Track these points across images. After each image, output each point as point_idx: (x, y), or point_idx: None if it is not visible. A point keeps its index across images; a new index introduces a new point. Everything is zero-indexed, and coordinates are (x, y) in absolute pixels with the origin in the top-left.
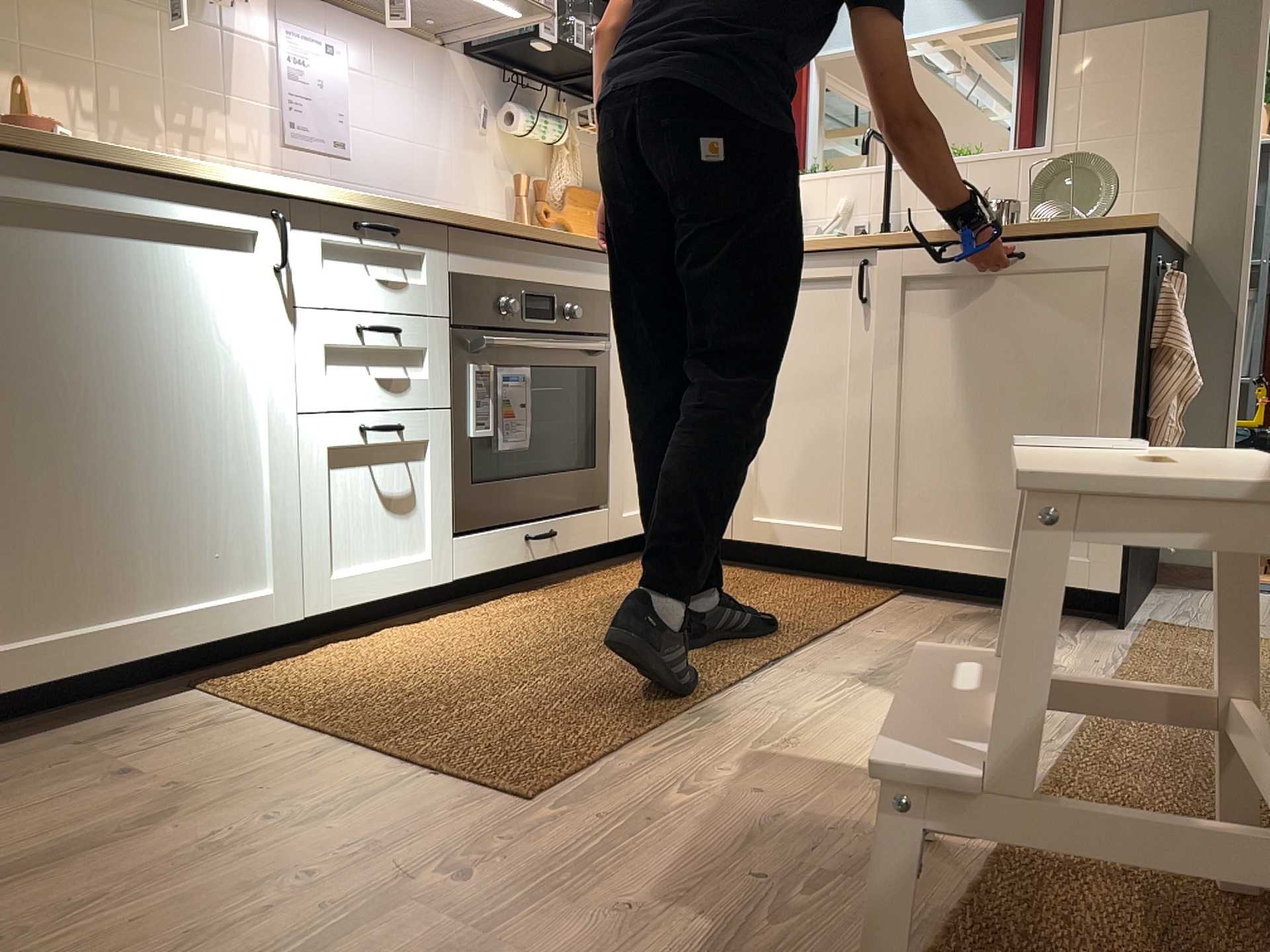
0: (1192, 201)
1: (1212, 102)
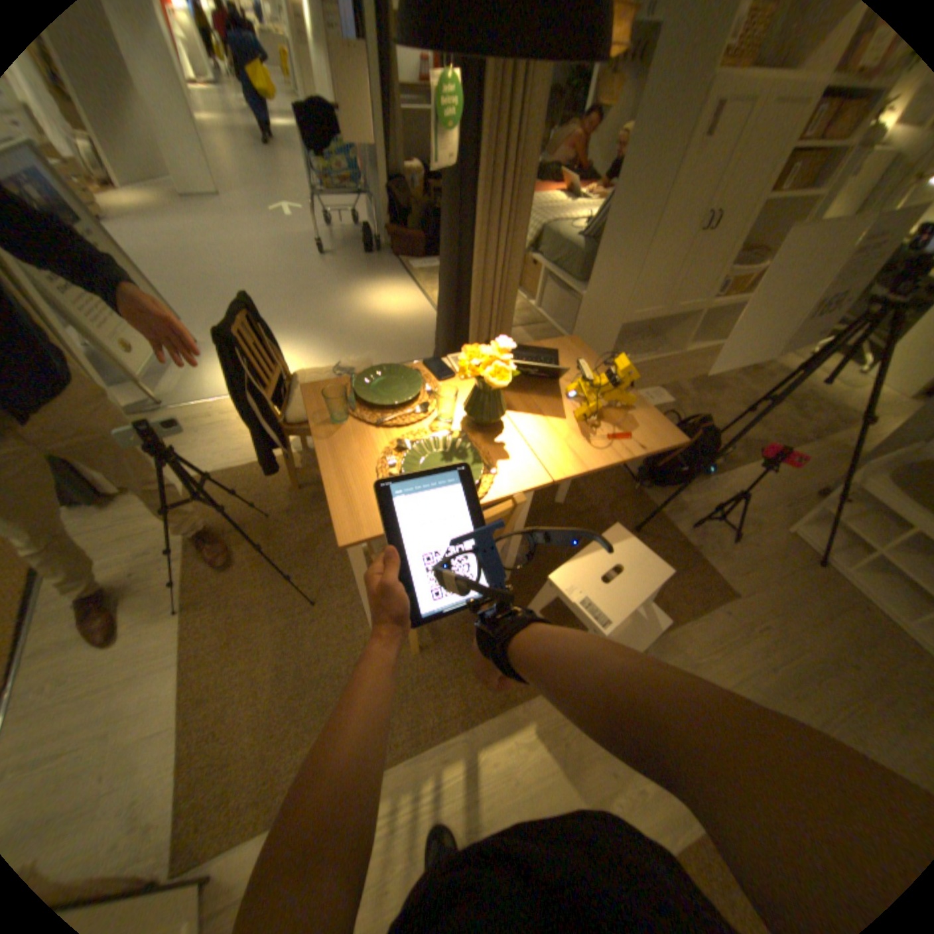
0: None
1: None
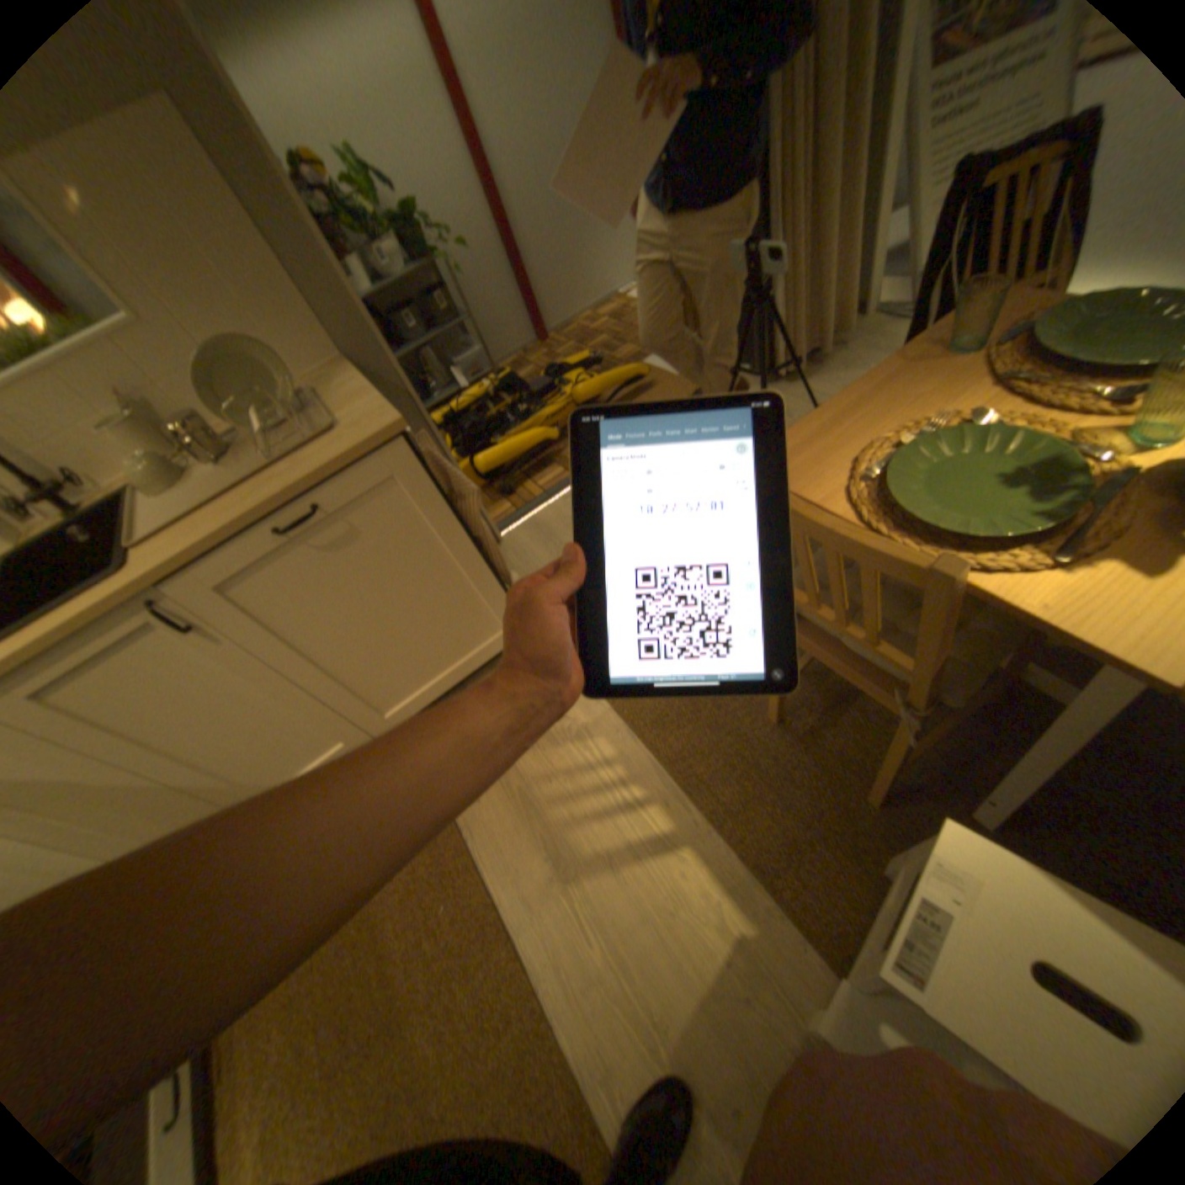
0: (317, 315)
1: (261, 210)
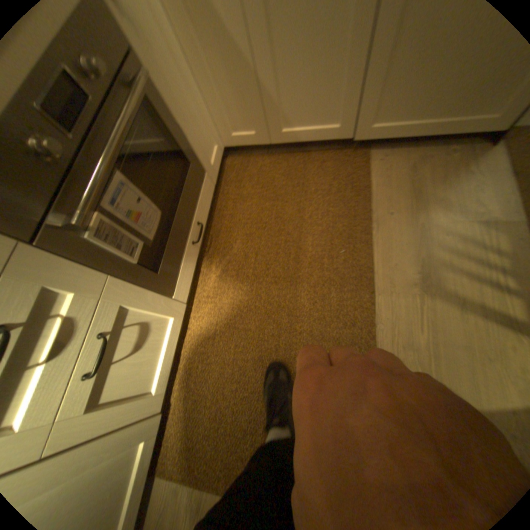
0: None
1: None
